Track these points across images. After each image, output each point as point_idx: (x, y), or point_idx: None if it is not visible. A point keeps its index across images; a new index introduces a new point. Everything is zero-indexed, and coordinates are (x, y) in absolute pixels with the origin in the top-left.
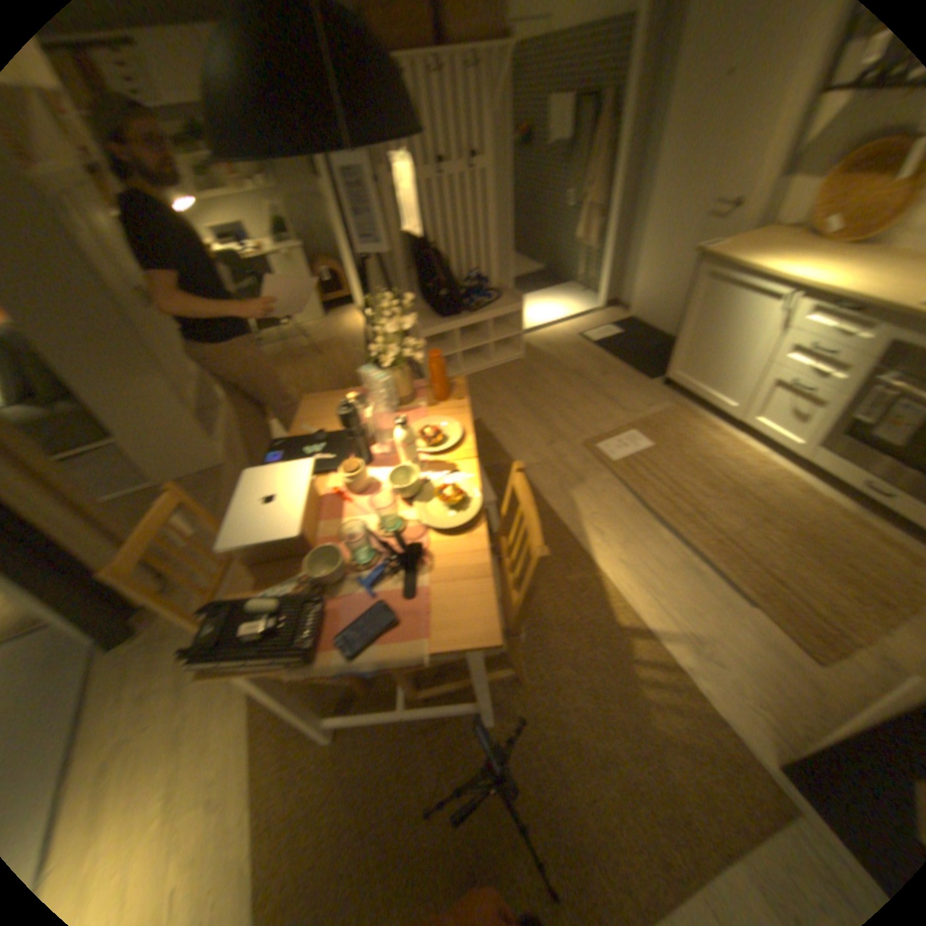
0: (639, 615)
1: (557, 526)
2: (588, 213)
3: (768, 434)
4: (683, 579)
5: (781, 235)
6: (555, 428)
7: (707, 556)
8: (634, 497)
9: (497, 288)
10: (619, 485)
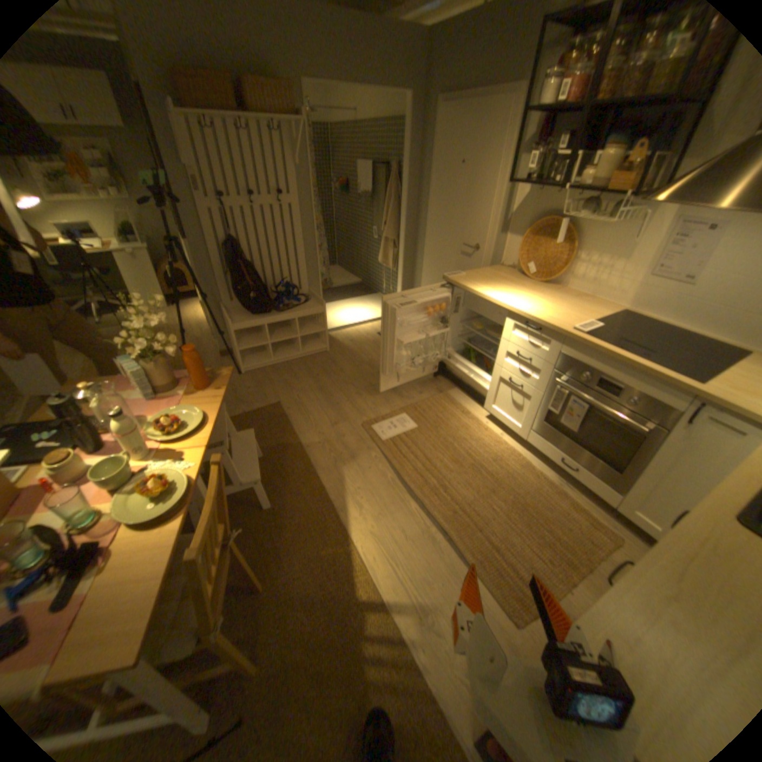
0: (377, 587)
1: (322, 501)
2: (386, 245)
3: (499, 419)
4: (420, 548)
5: (500, 272)
6: (341, 410)
7: (443, 525)
8: (393, 472)
9: (306, 294)
10: (383, 461)
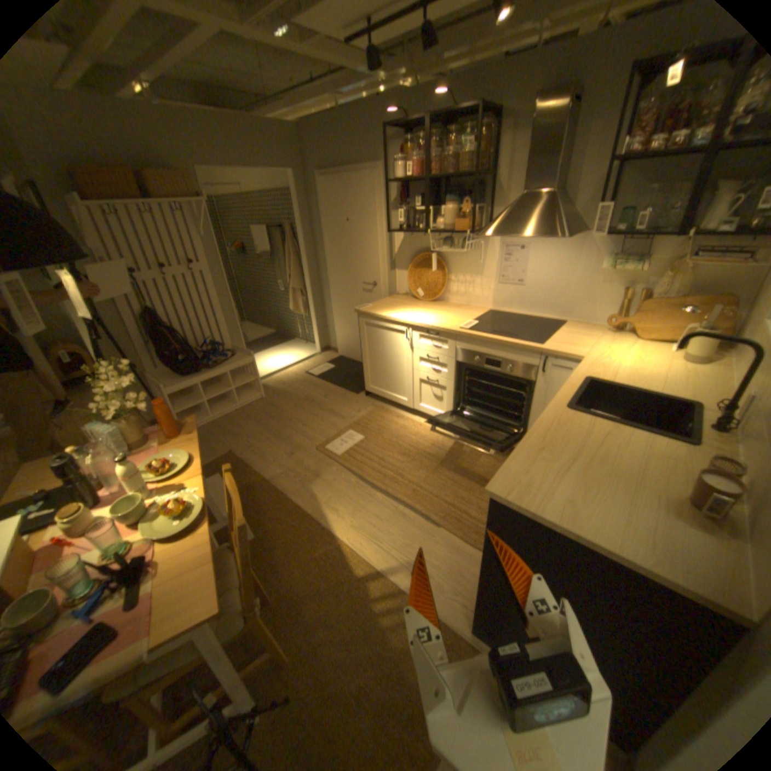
0: (369, 563)
1: (301, 517)
2: (294, 294)
3: (427, 413)
4: (395, 524)
5: (398, 300)
6: (293, 443)
7: (407, 502)
8: (355, 477)
9: (231, 349)
10: (344, 471)
